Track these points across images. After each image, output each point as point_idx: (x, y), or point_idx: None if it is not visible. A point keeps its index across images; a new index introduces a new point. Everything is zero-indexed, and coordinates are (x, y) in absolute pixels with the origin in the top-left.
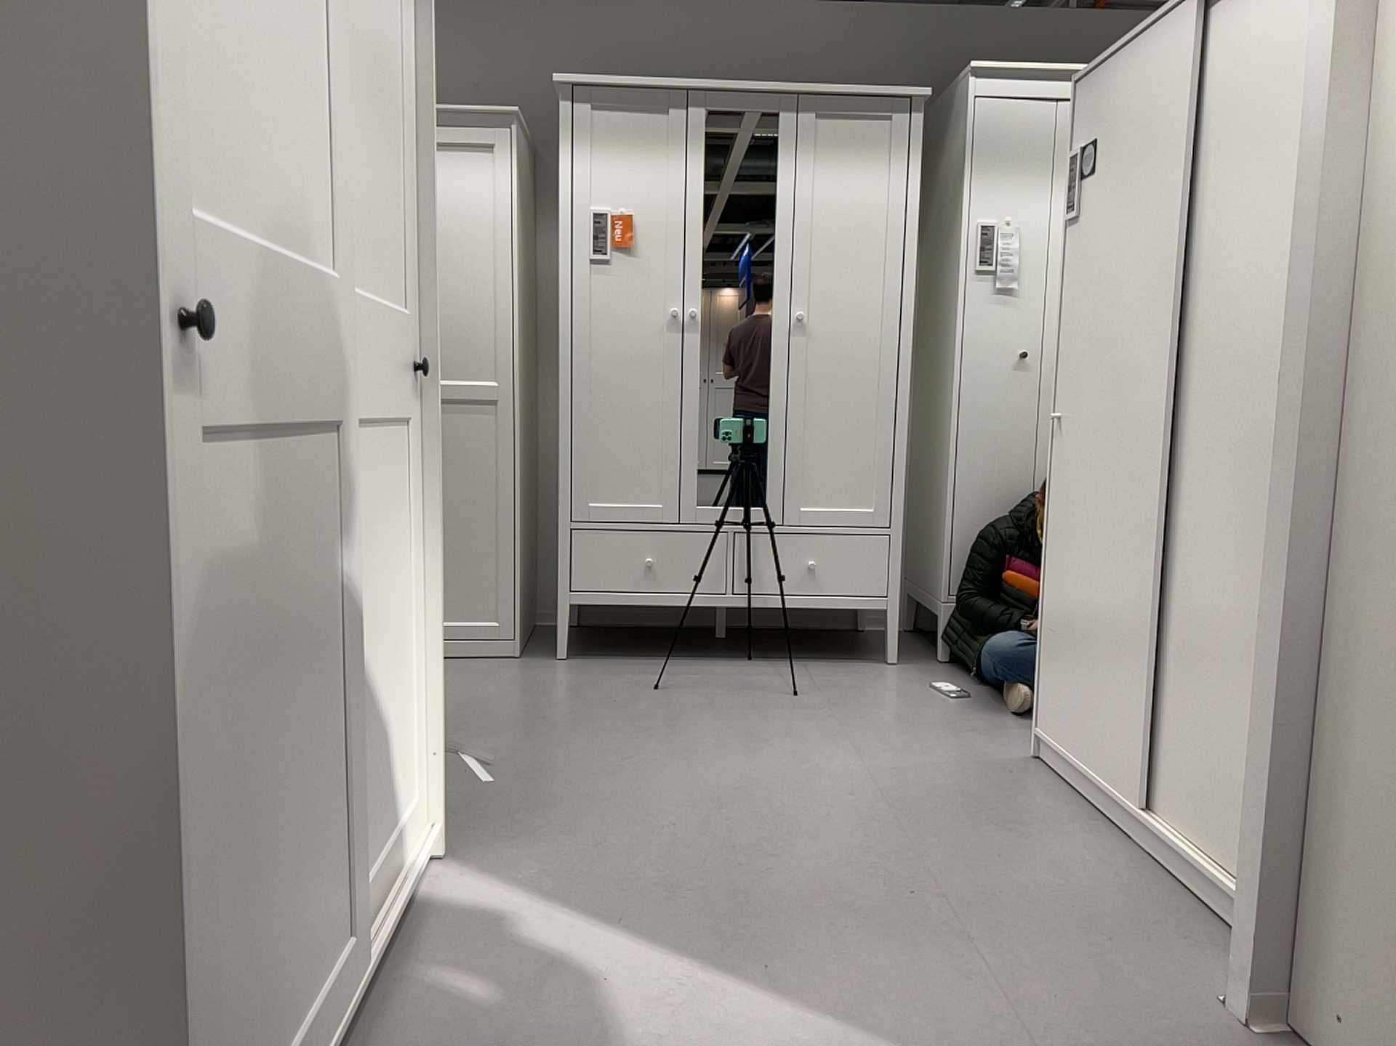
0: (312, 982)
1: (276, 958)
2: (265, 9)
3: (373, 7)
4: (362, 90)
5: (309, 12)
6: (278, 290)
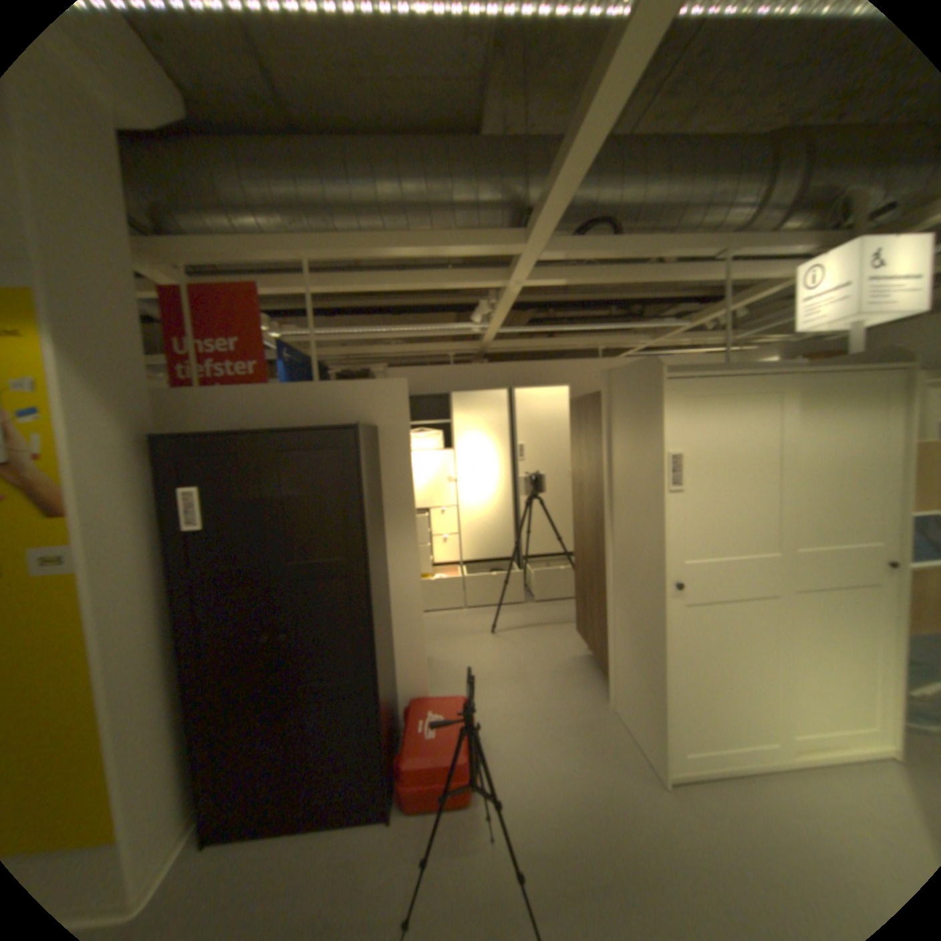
0: (755, 742)
1: (731, 725)
2: (743, 498)
3: (855, 445)
4: (839, 479)
5: (776, 485)
6: (744, 565)
